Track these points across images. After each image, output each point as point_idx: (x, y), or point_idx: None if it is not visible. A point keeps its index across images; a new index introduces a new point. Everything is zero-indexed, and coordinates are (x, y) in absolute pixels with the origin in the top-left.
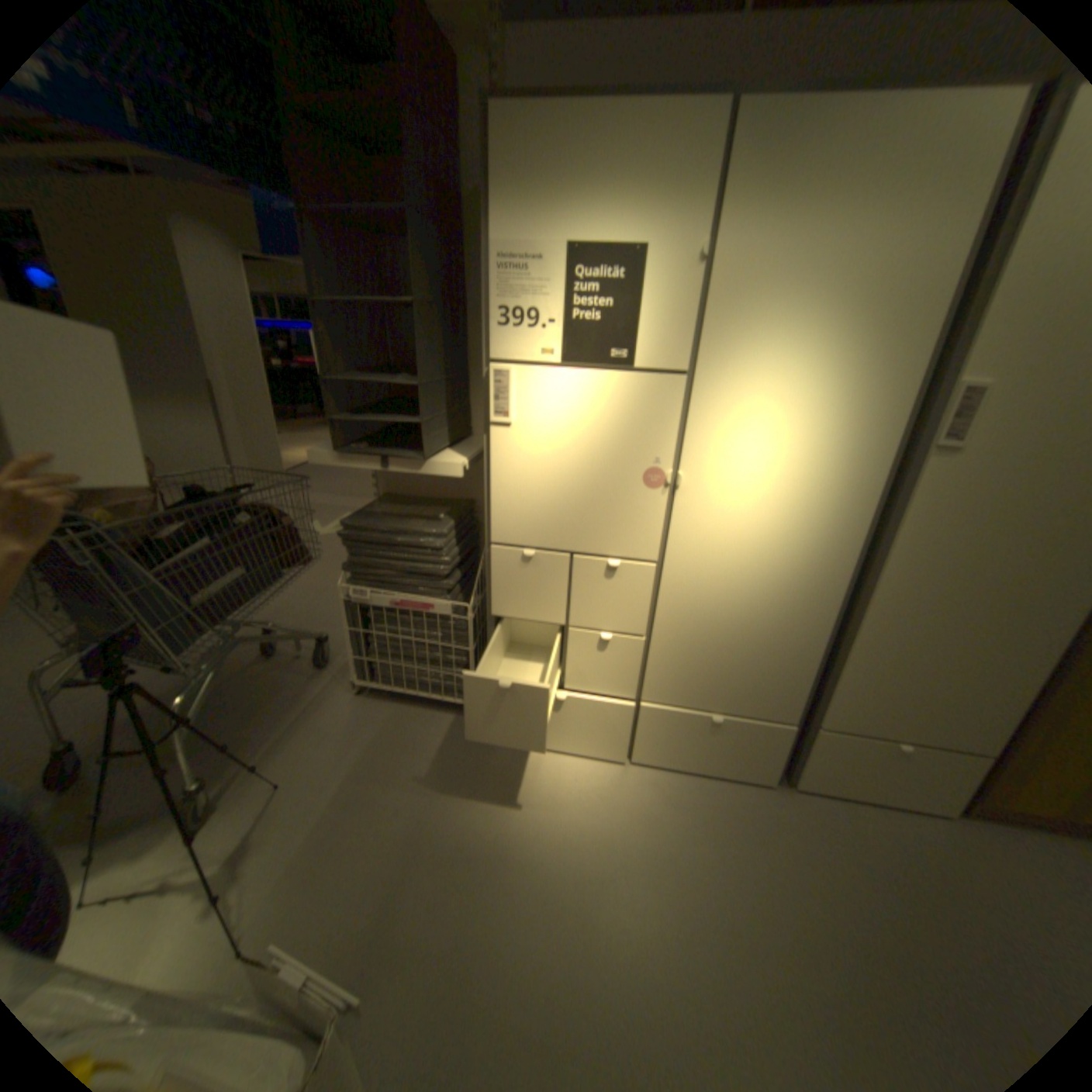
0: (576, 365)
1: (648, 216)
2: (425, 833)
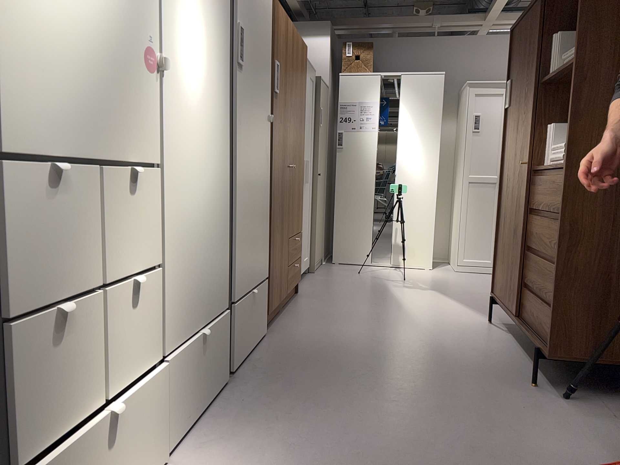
0: None
1: None
2: None
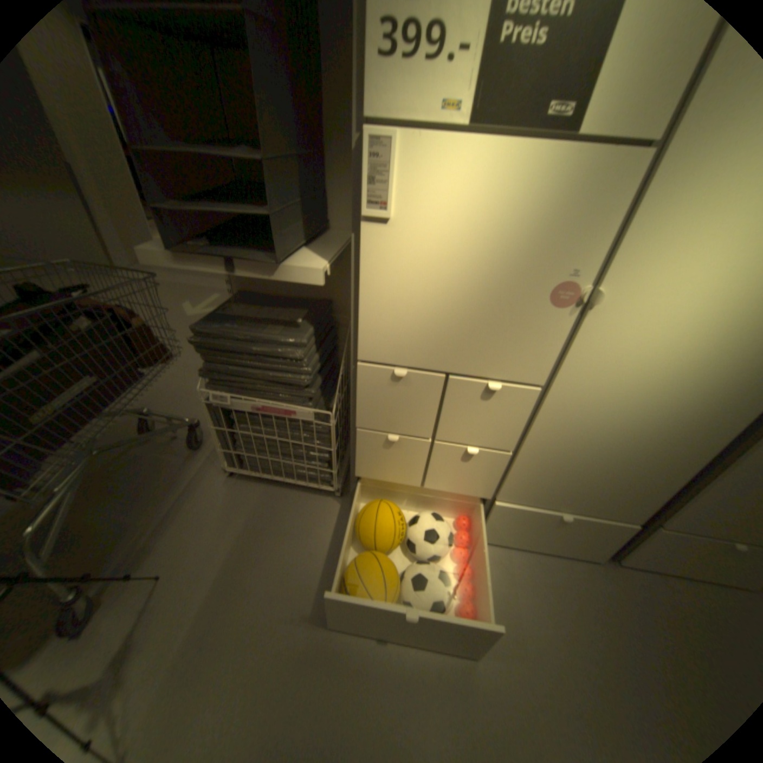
0: (491, 126)
1: None
2: (298, 621)
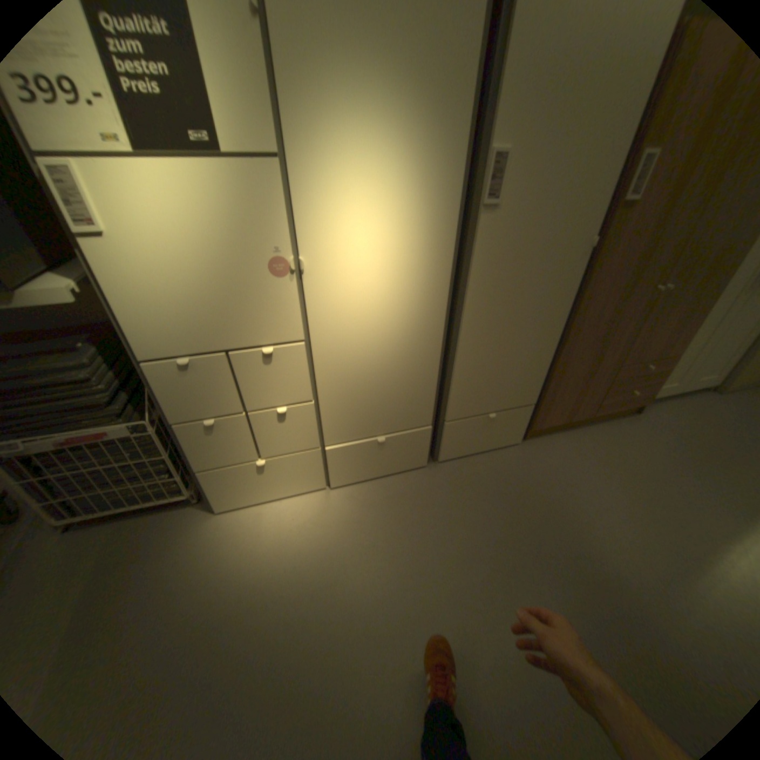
0: (156, 154)
1: None
2: (171, 622)
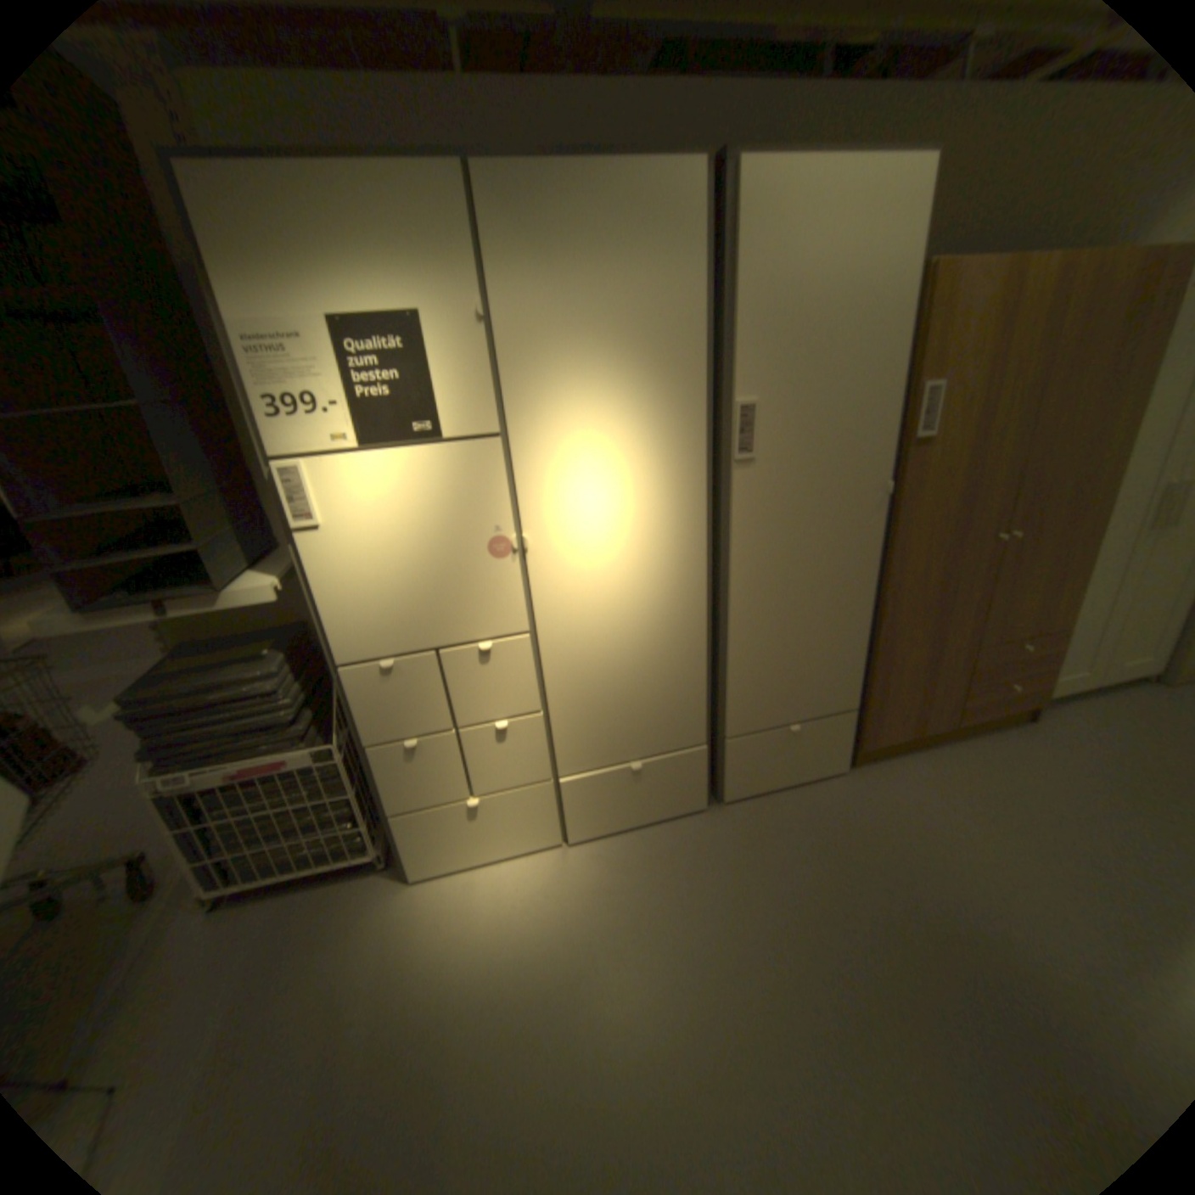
0: (379, 447)
1: (410, 281)
2: (350, 1038)
